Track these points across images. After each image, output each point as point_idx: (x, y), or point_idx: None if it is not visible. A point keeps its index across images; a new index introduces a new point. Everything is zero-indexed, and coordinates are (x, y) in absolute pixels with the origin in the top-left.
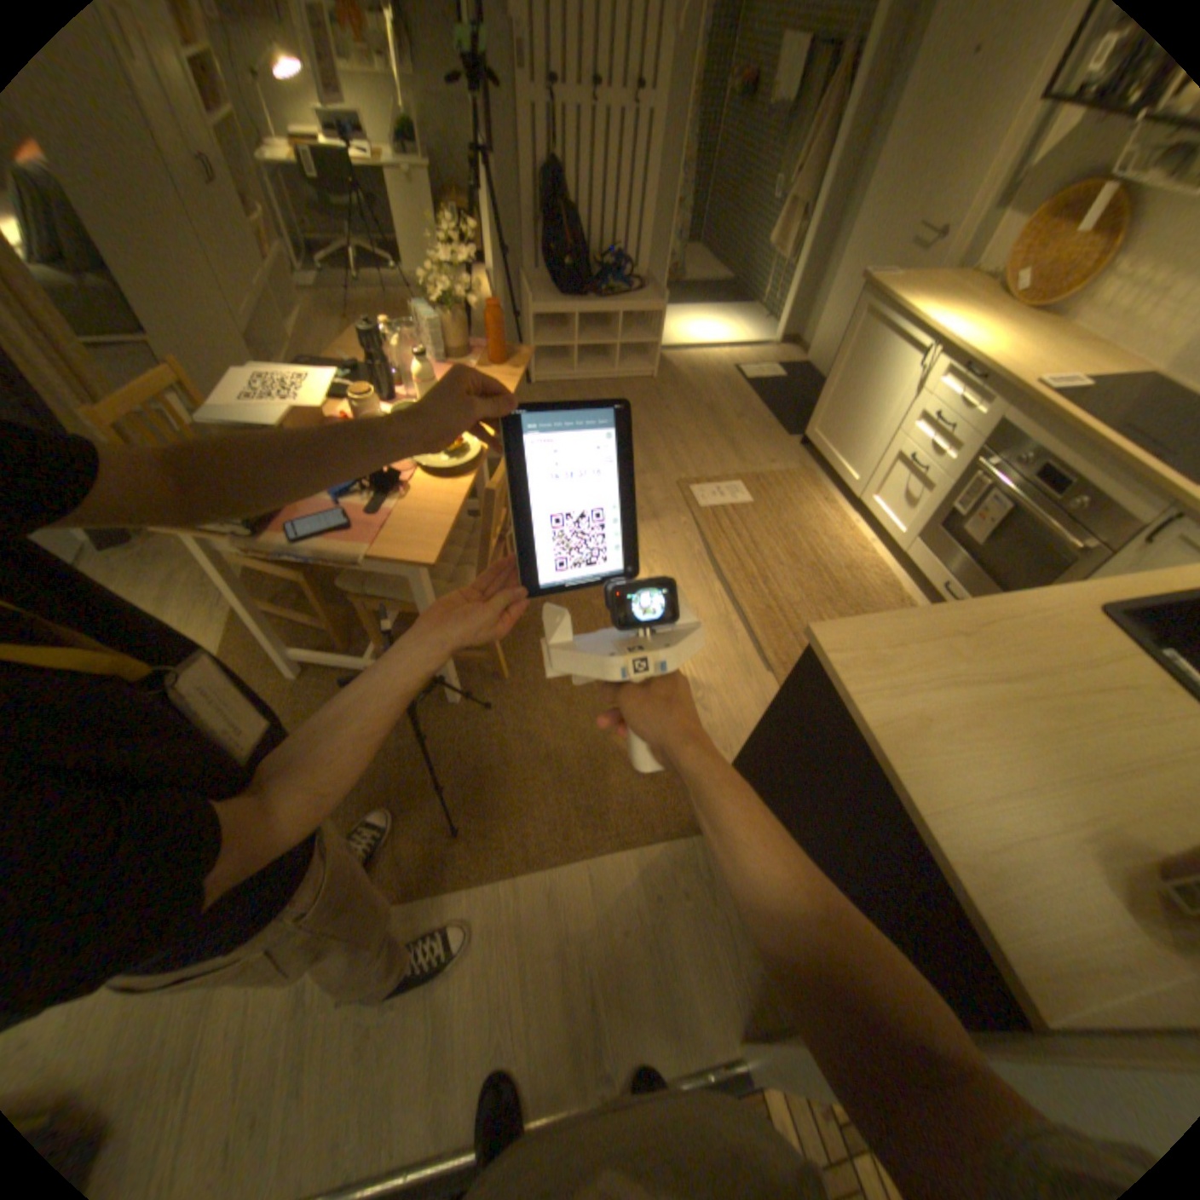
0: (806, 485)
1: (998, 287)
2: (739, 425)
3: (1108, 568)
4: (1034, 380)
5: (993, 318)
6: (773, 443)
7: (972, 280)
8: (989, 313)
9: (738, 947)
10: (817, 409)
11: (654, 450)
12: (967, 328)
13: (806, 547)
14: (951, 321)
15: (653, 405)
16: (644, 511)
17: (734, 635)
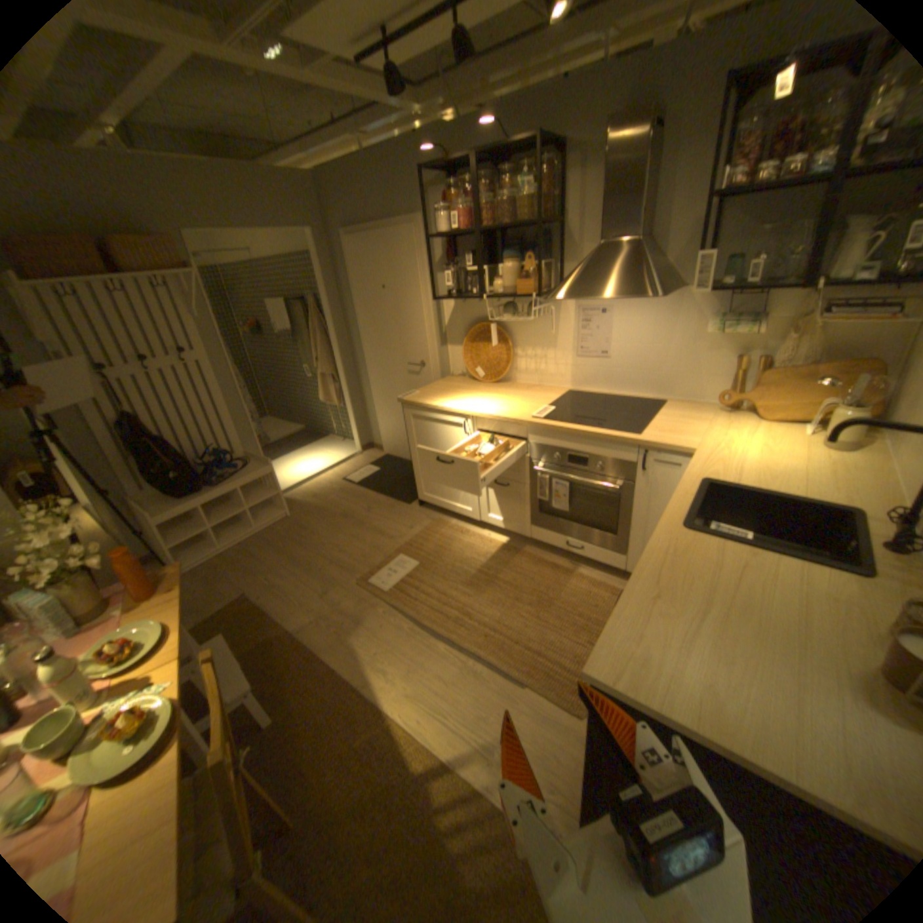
0: (443, 529)
1: (470, 378)
2: (373, 514)
3: (637, 490)
4: (530, 417)
5: (482, 394)
6: (403, 513)
7: (455, 380)
8: (478, 392)
9: None
10: (417, 479)
11: (322, 568)
12: (475, 405)
13: (475, 571)
14: (465, 405)
15: (300, 534)
16: (346, 622)
17: (481, 676)
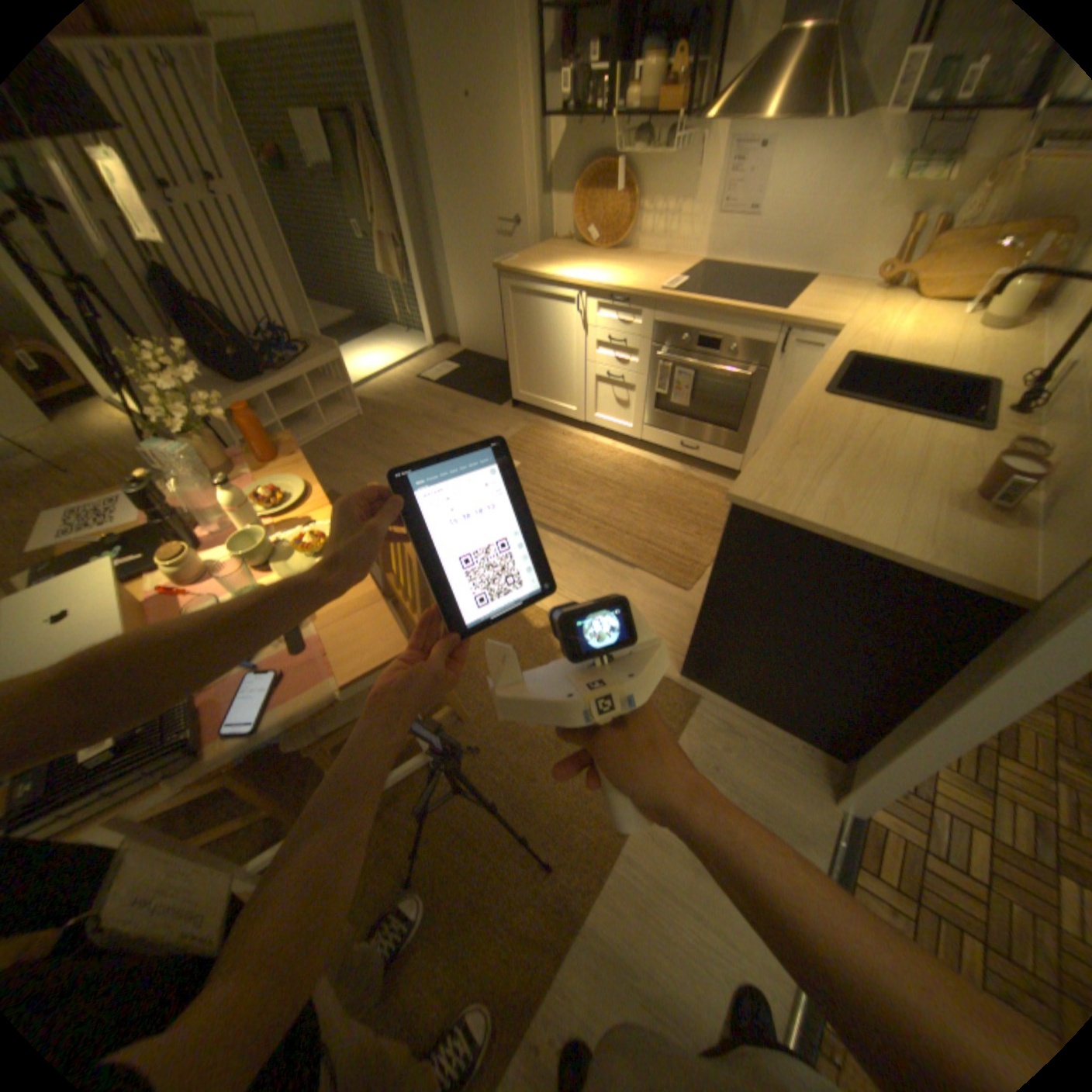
0: (542, 432)
1: (578, 244)
2: (459, 415)
3: (769, 378)
4: (658, 289)
5: (597, 263)
6: (494, 415)
7: (560, 245)
8: (591, 261)
9: (779, 750)
10: (511, 375)
11: None
12: (591, 274)
13: (580, 472)
14: (578, 274)
15: (380, 435)
16: None
17: (592, 559)
